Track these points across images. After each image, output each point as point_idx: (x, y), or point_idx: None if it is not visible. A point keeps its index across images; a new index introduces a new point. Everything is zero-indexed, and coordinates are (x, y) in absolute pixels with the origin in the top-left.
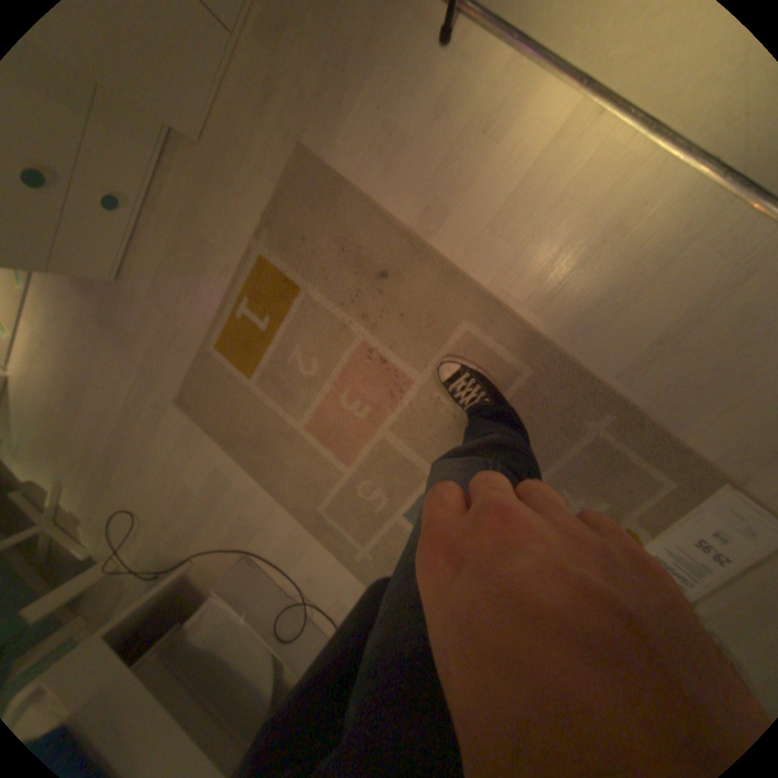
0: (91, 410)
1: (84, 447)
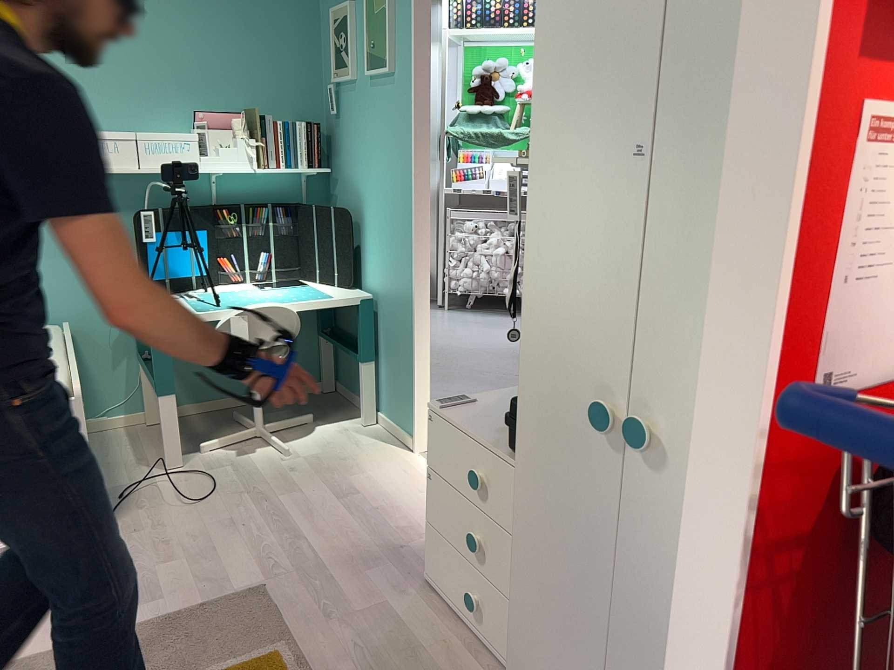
0: (324, 506)
1: (297, 487)
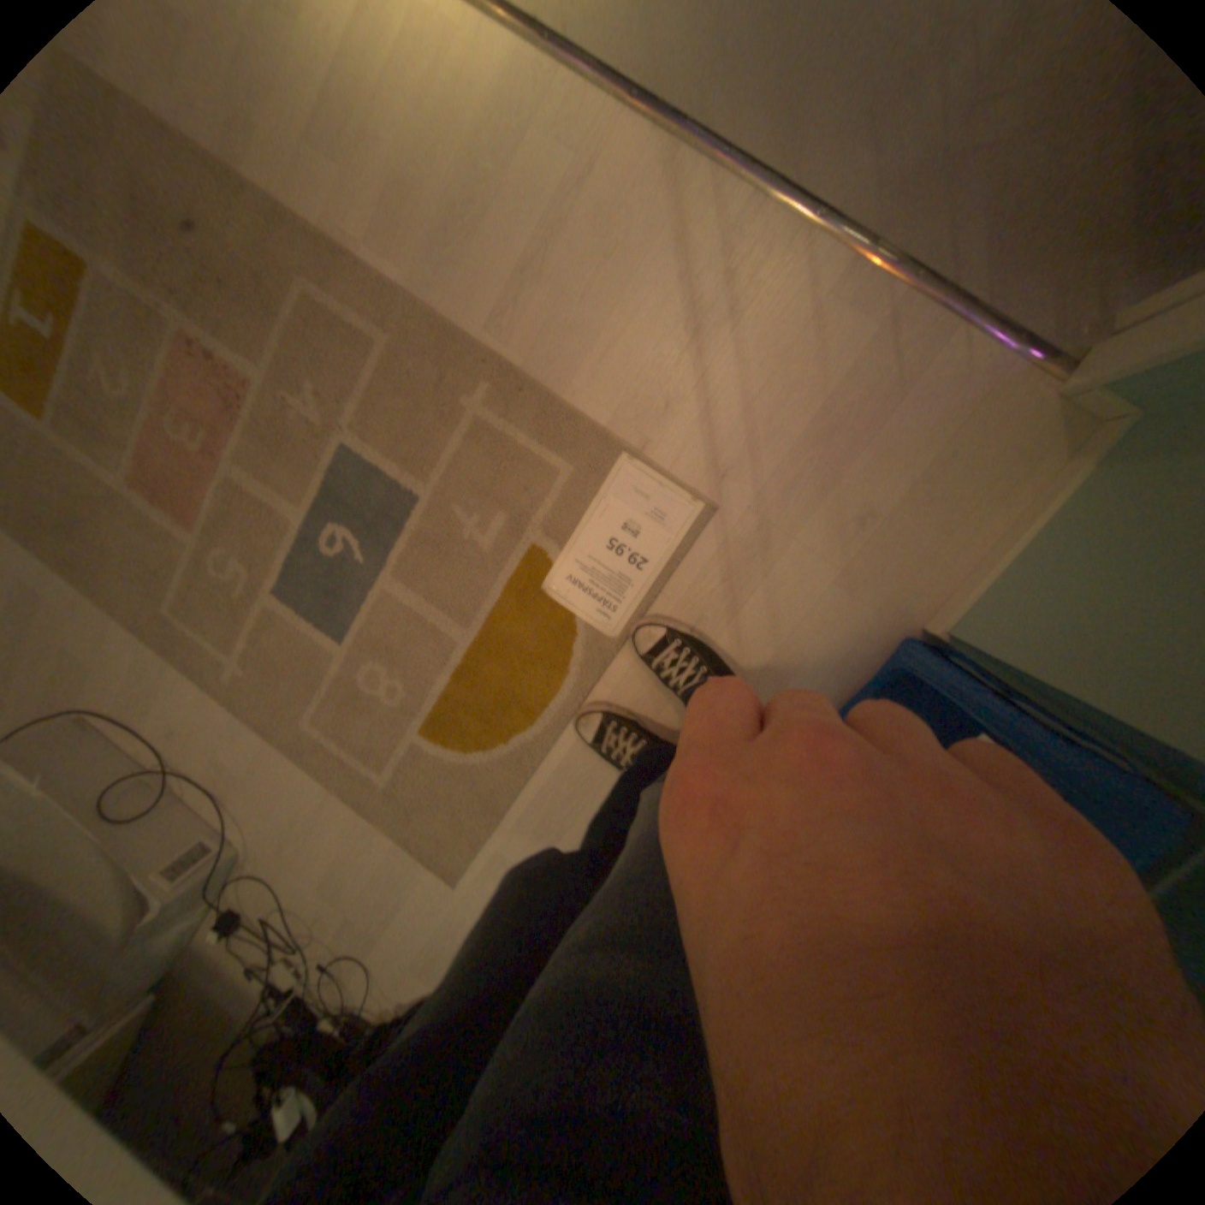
0: None
1: None
